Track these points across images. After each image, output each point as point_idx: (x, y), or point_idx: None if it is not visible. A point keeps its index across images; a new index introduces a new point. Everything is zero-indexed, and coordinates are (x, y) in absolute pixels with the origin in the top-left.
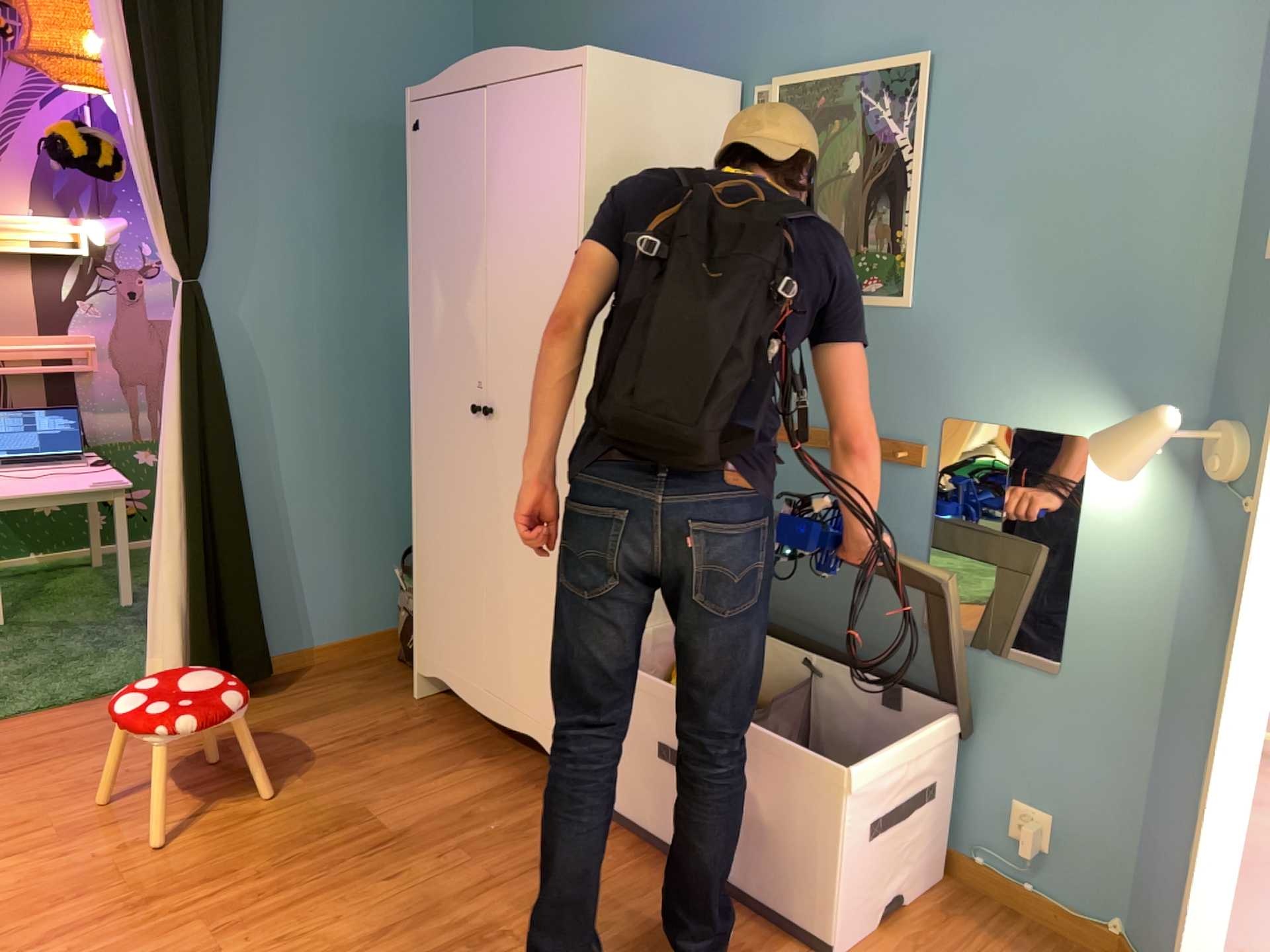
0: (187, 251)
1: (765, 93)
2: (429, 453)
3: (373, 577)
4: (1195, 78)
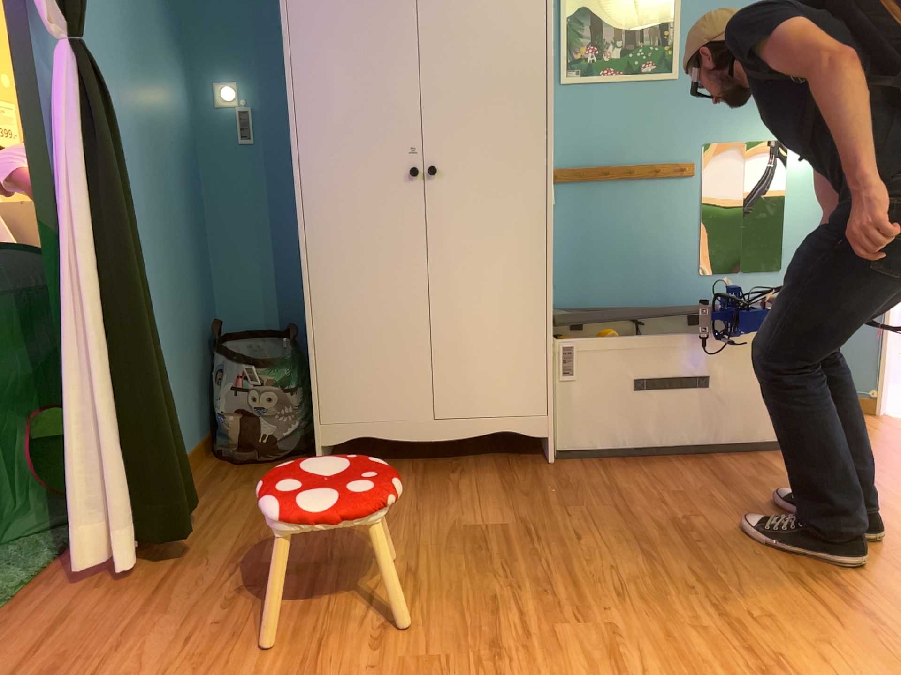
0: (75, 4)
1: None
2: (331, 230)
3: (185, 394)
4: None
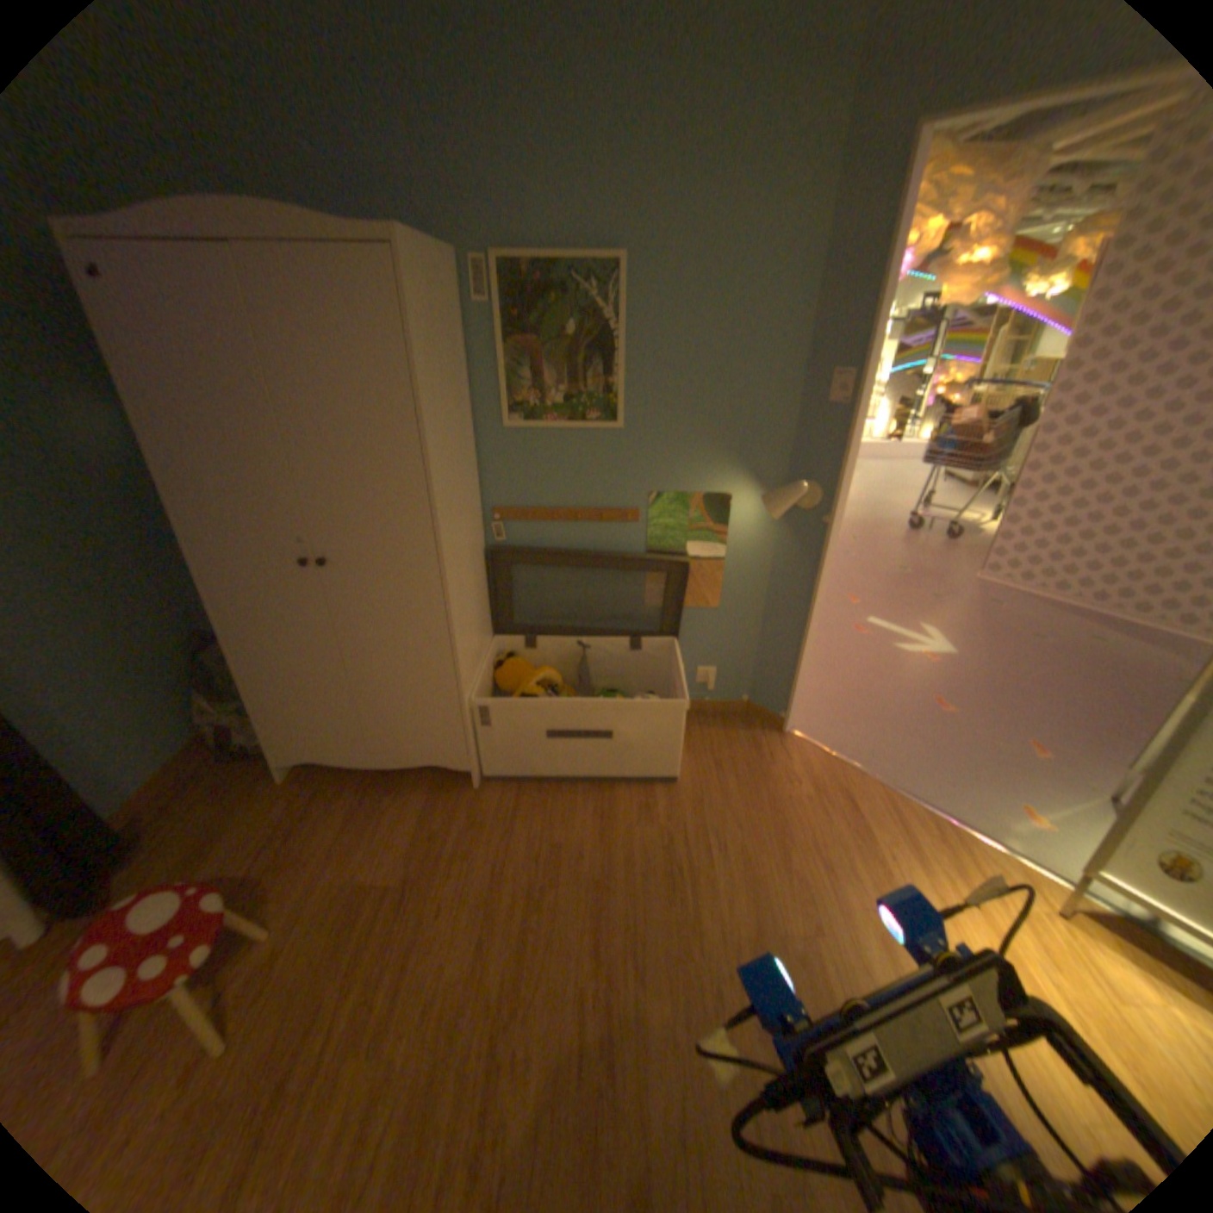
0: None
1: (479, 260)
2: (240, 606)
3: (158, 713)
4: (787, 293)
